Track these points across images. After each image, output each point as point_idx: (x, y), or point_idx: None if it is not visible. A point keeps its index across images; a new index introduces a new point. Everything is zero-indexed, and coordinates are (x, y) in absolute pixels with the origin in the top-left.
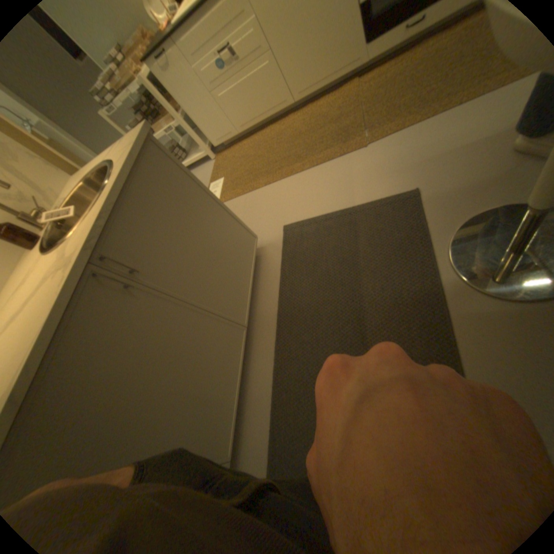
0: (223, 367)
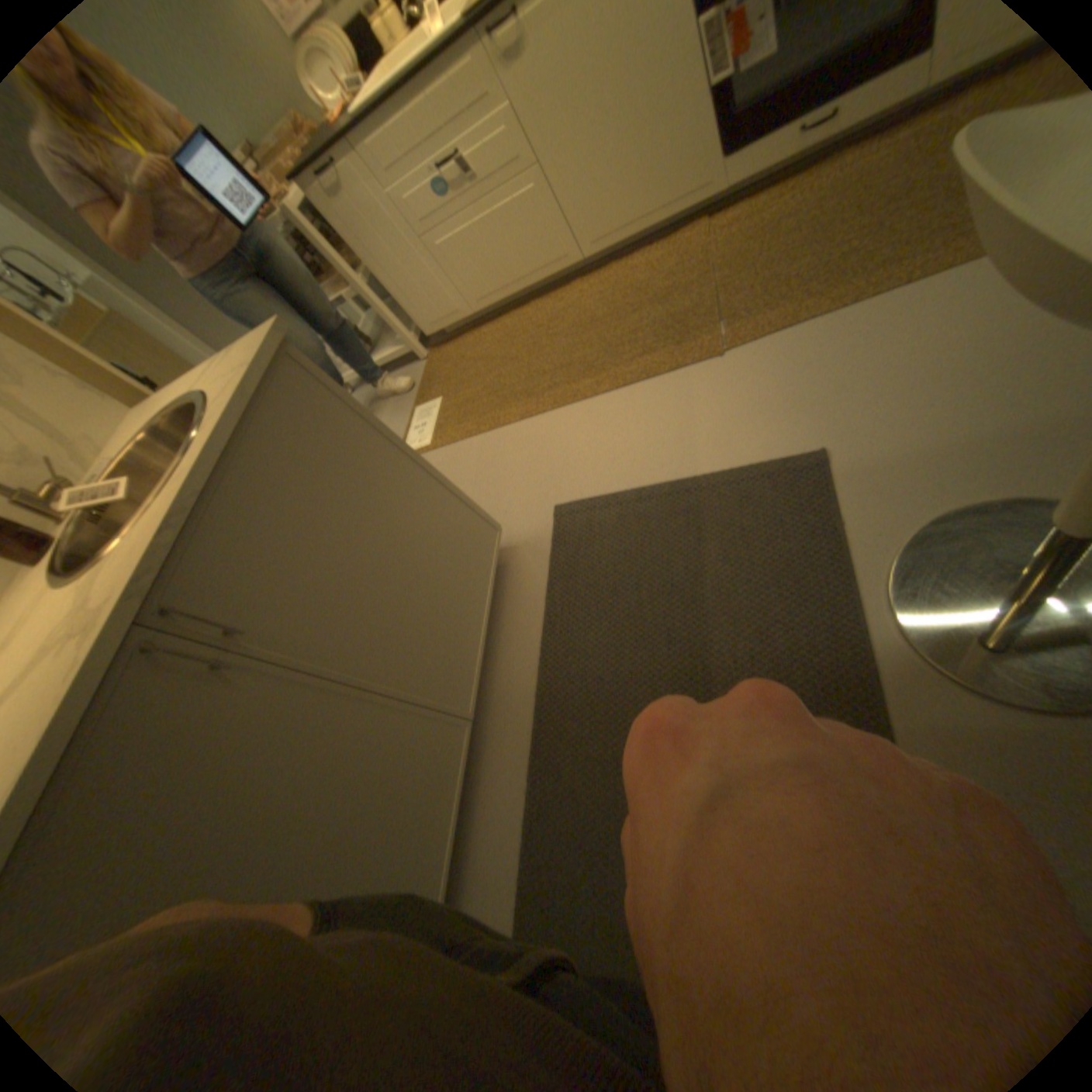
0: (419, 813)
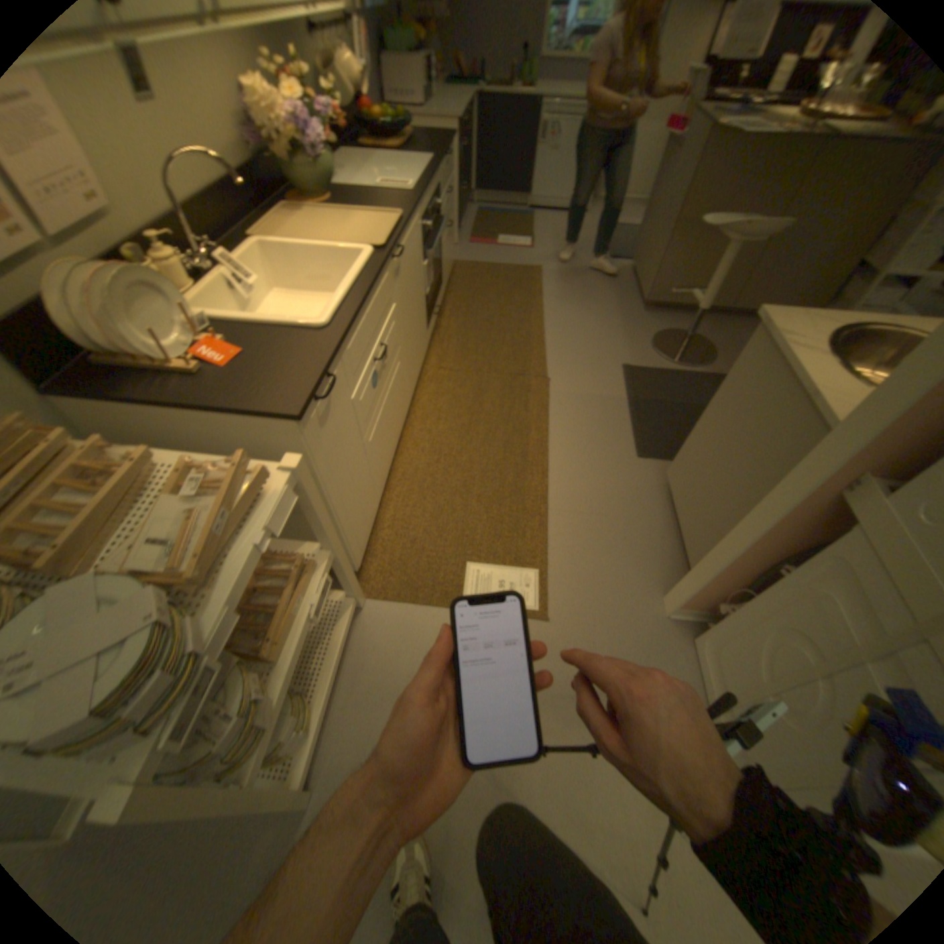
0: None
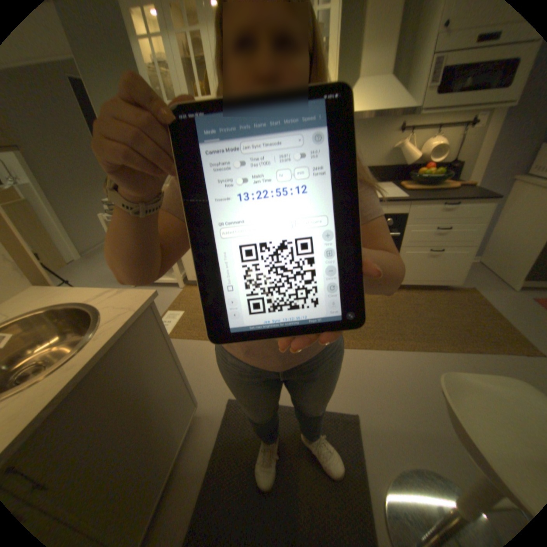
0: None
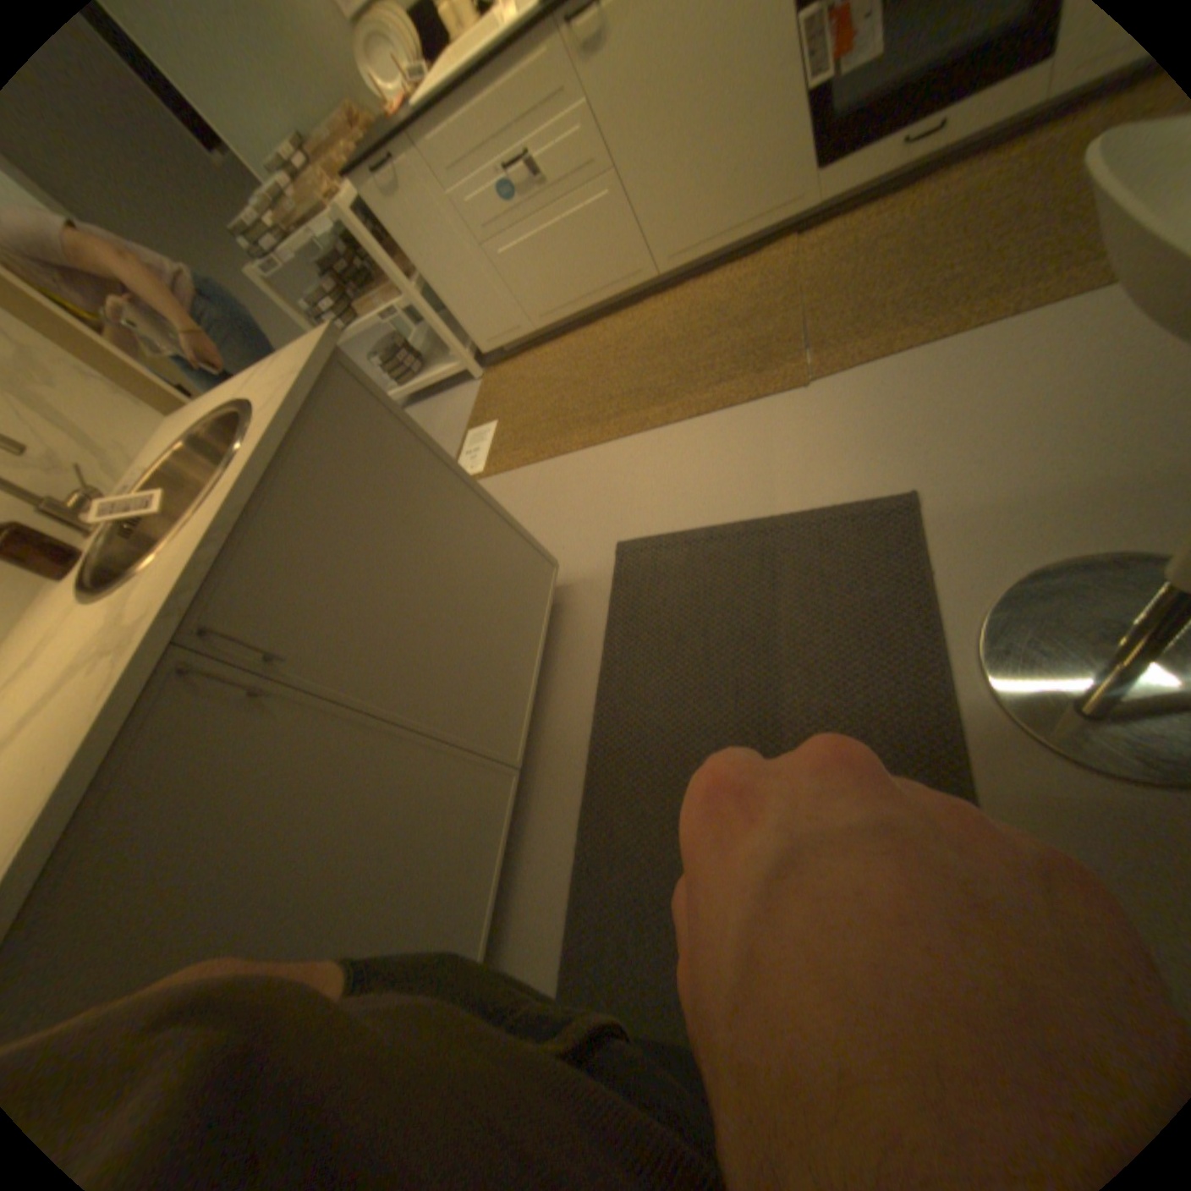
0: (460, 864)
